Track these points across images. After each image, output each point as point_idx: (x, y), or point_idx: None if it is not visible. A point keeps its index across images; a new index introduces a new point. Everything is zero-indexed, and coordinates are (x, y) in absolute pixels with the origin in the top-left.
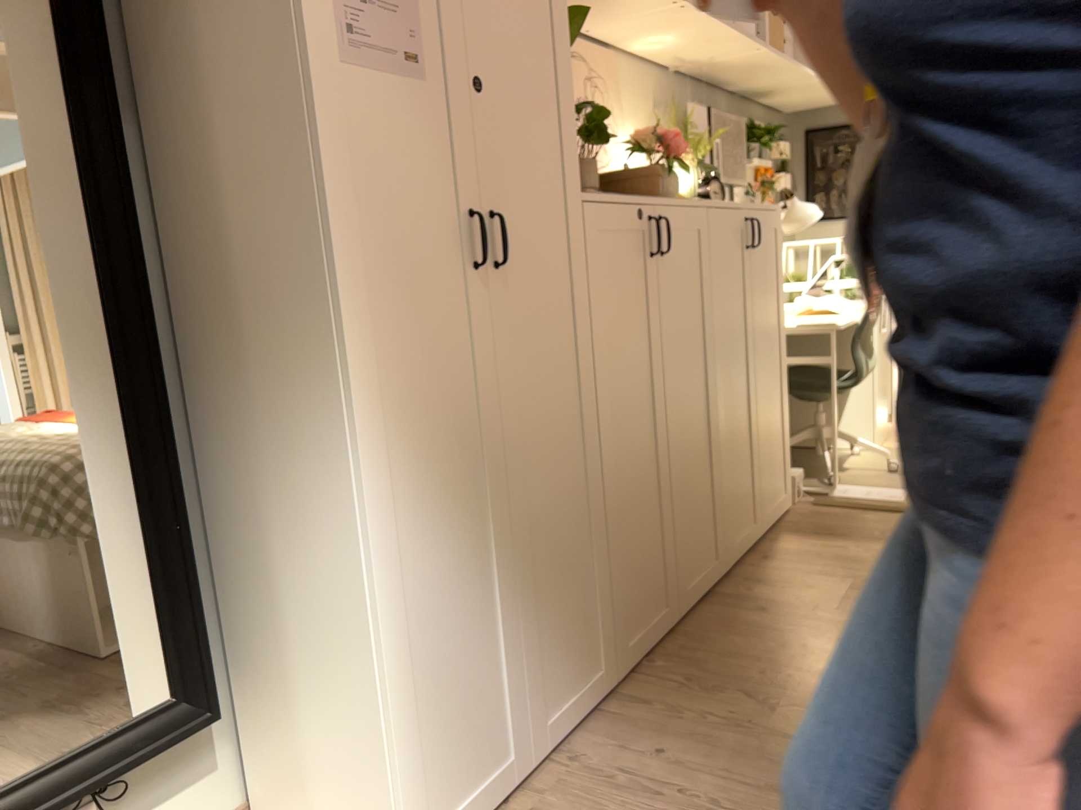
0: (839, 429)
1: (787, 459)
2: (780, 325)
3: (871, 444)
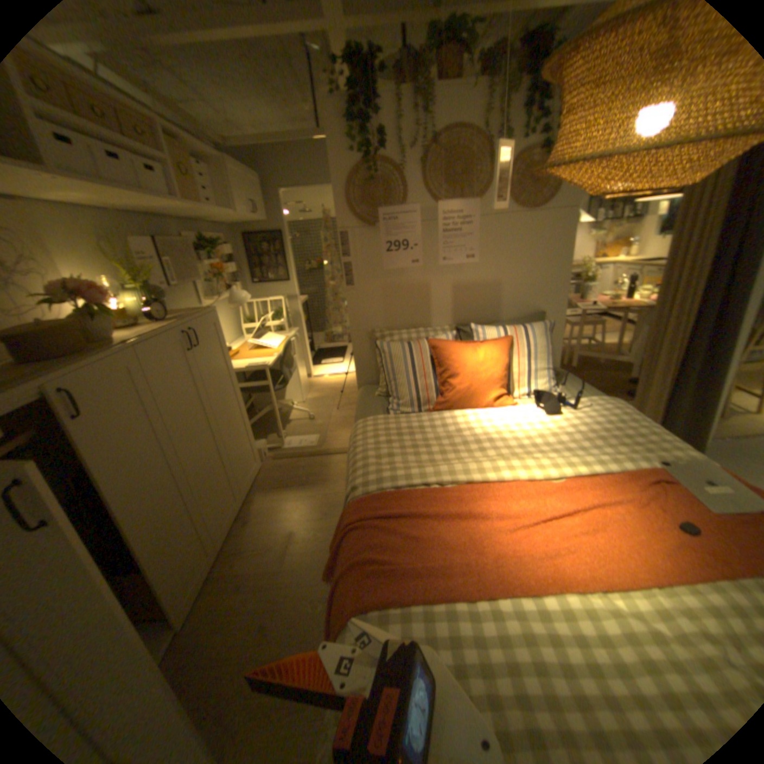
0: (285, 399)
1: (254, 443)
2: (234, 376)
3: (300, 408)
